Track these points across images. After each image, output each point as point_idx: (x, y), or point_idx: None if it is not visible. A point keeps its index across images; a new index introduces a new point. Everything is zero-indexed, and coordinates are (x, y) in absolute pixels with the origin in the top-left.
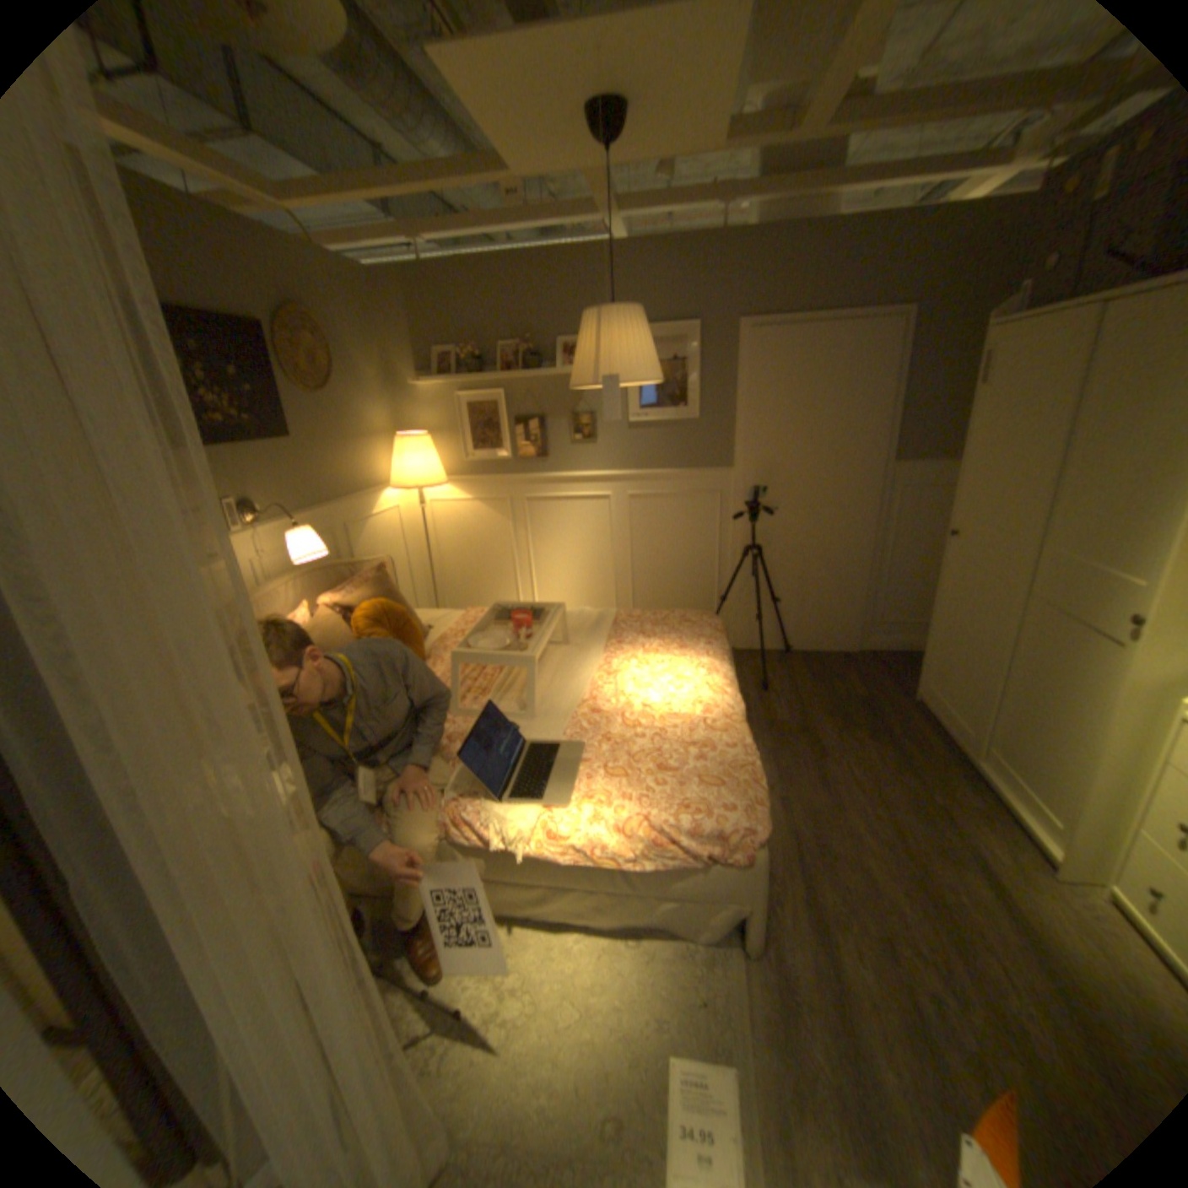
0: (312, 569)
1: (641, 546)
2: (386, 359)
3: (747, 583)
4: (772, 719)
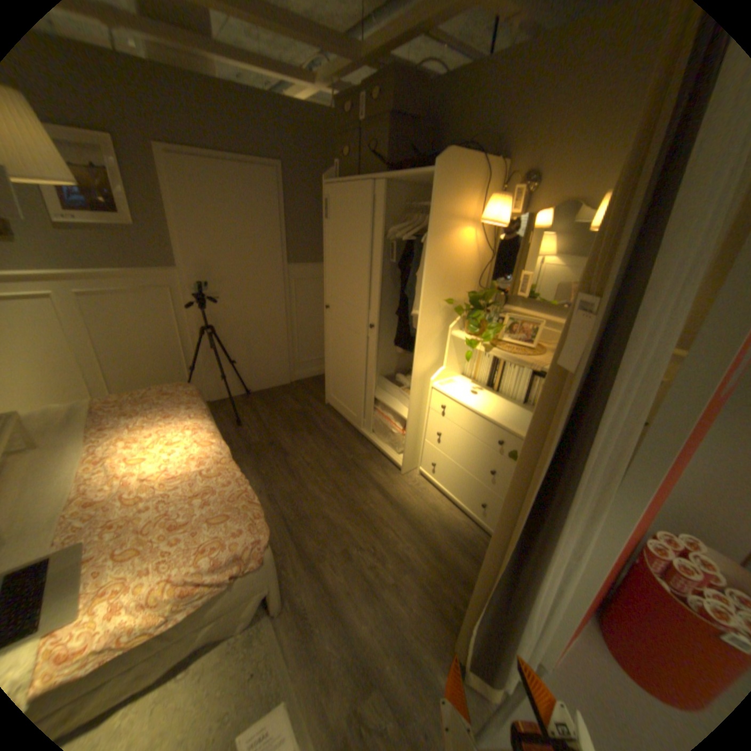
0: None
1: (101, 337)
2: None
3: (208, 354)
4: (248, 443)
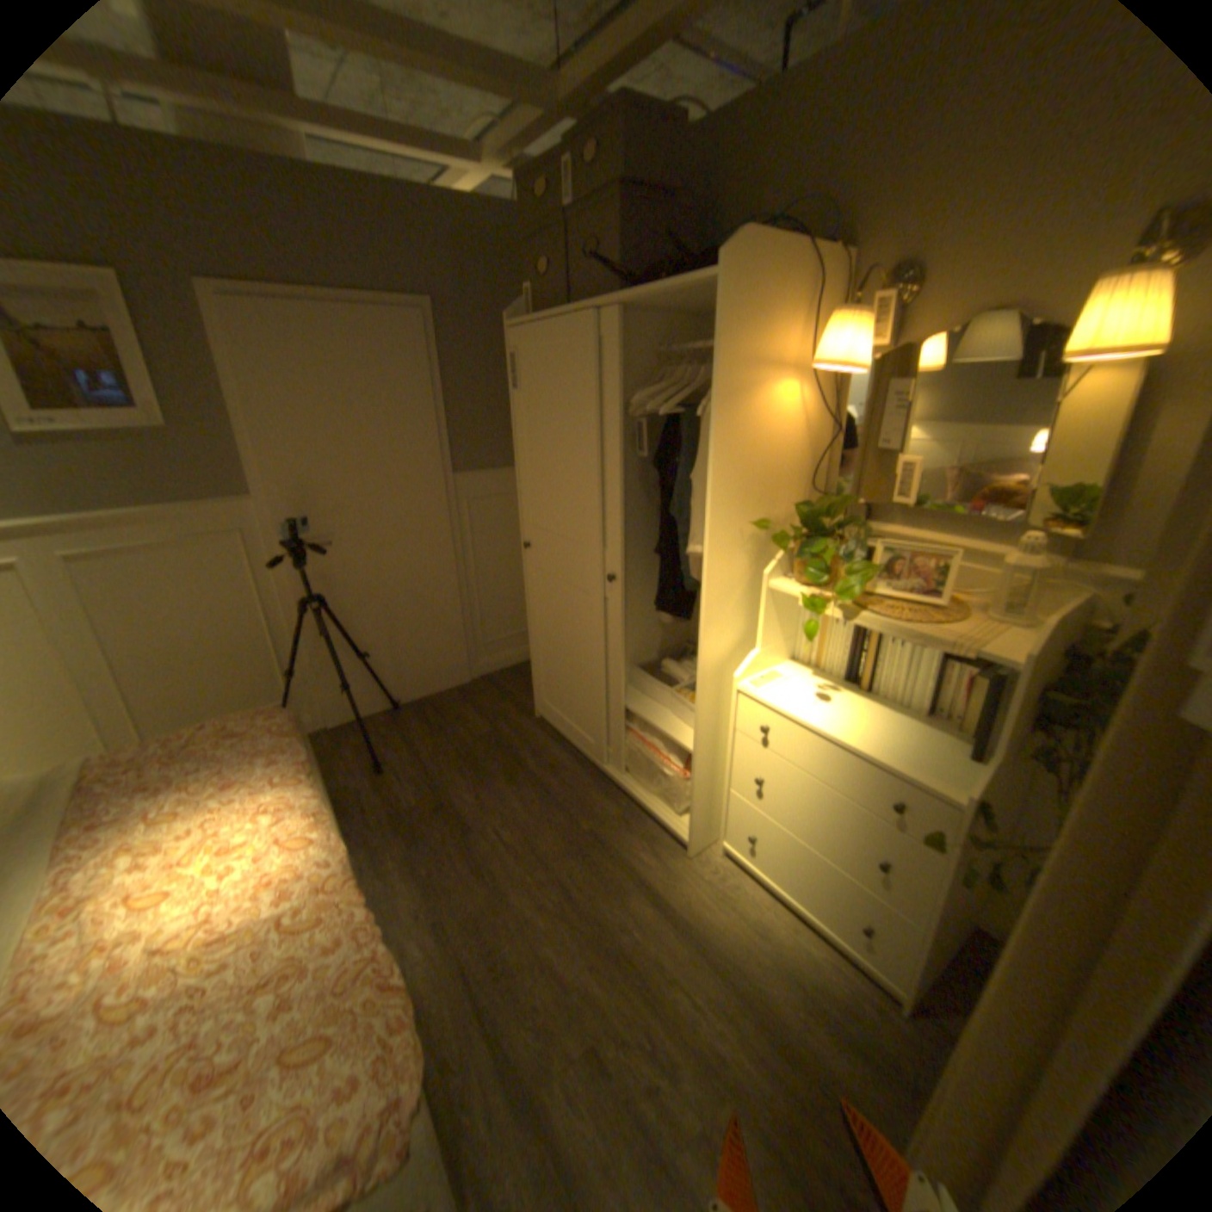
0: None
1: (118, 632)
2: None
3: (318, 643)
4: (395, 810)
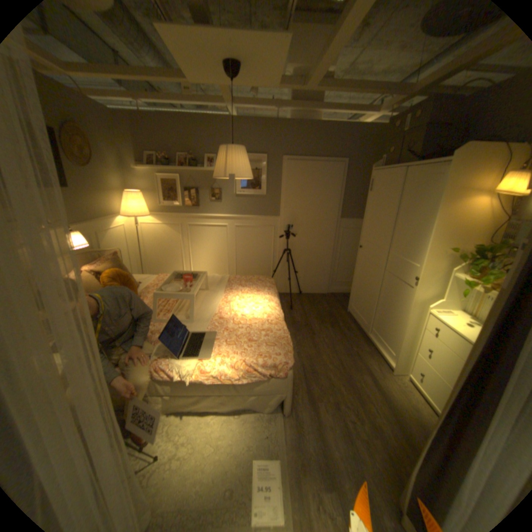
0: (78, 253)
1: (240, 248)
2: (119, 154)
3: (284, 265)
4: (294, 320)
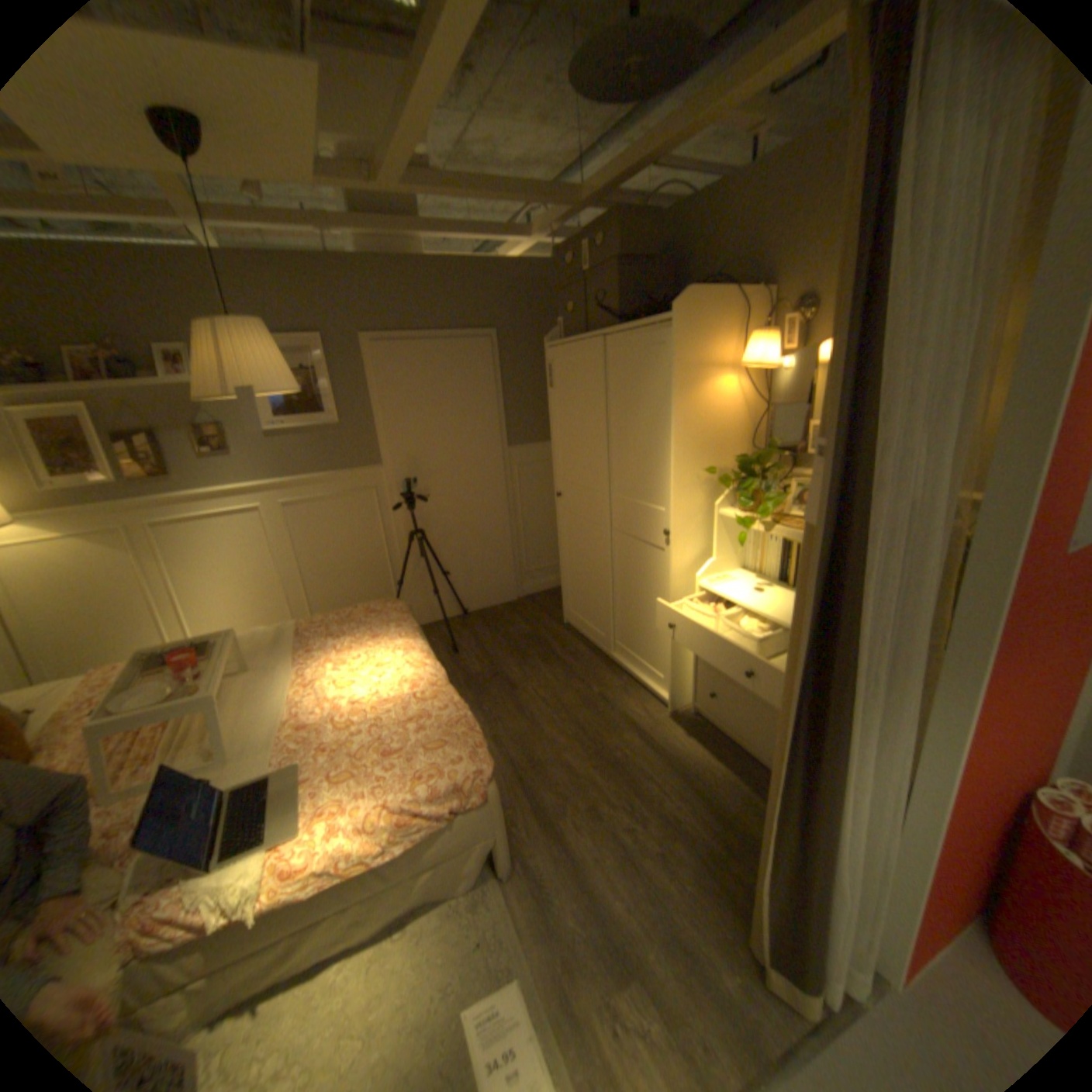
0: None
1: (305, 551)
2: None
3: (418, 565)
4: (467, 674)
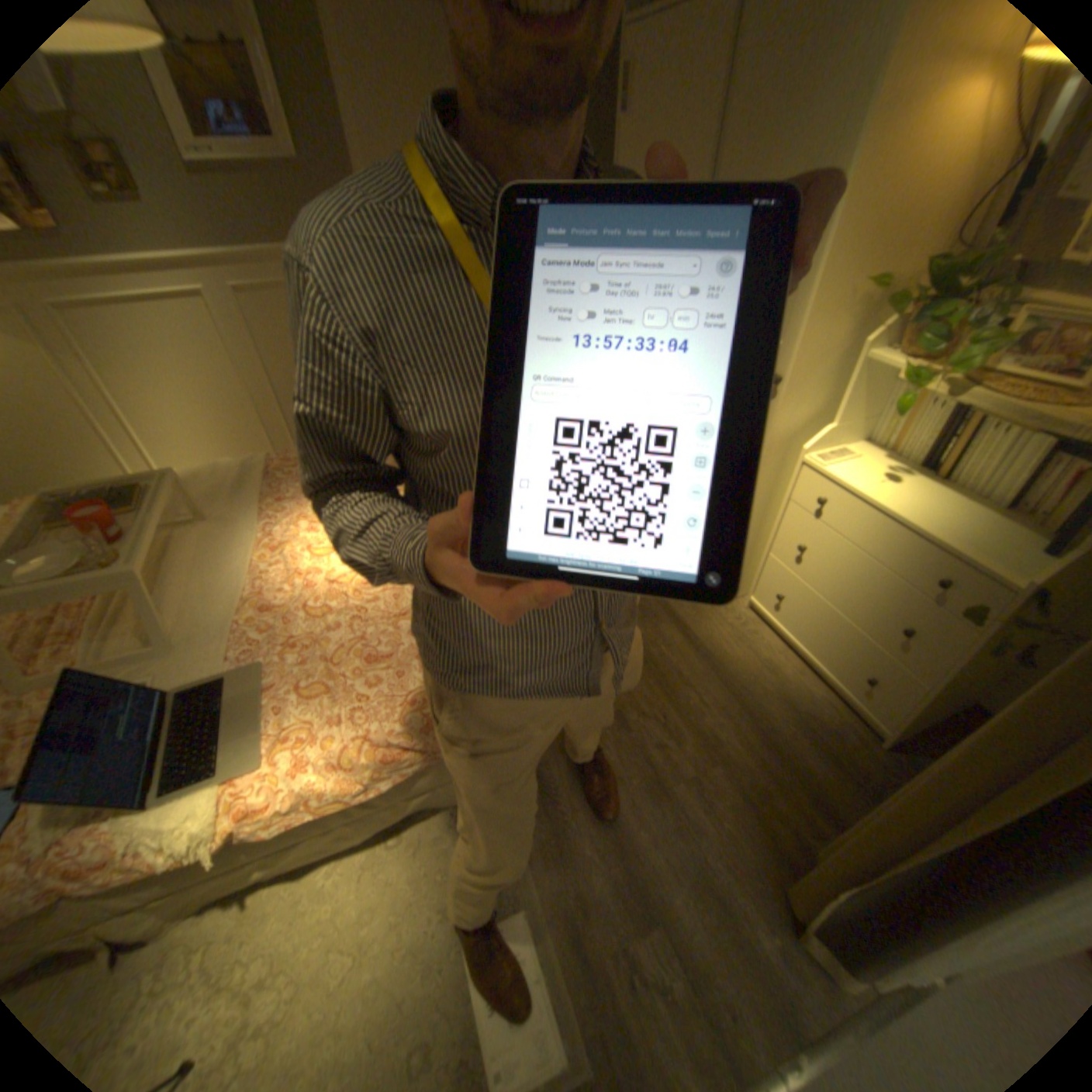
0: None
1: (274, 360)
2: None
3: None
4: None
